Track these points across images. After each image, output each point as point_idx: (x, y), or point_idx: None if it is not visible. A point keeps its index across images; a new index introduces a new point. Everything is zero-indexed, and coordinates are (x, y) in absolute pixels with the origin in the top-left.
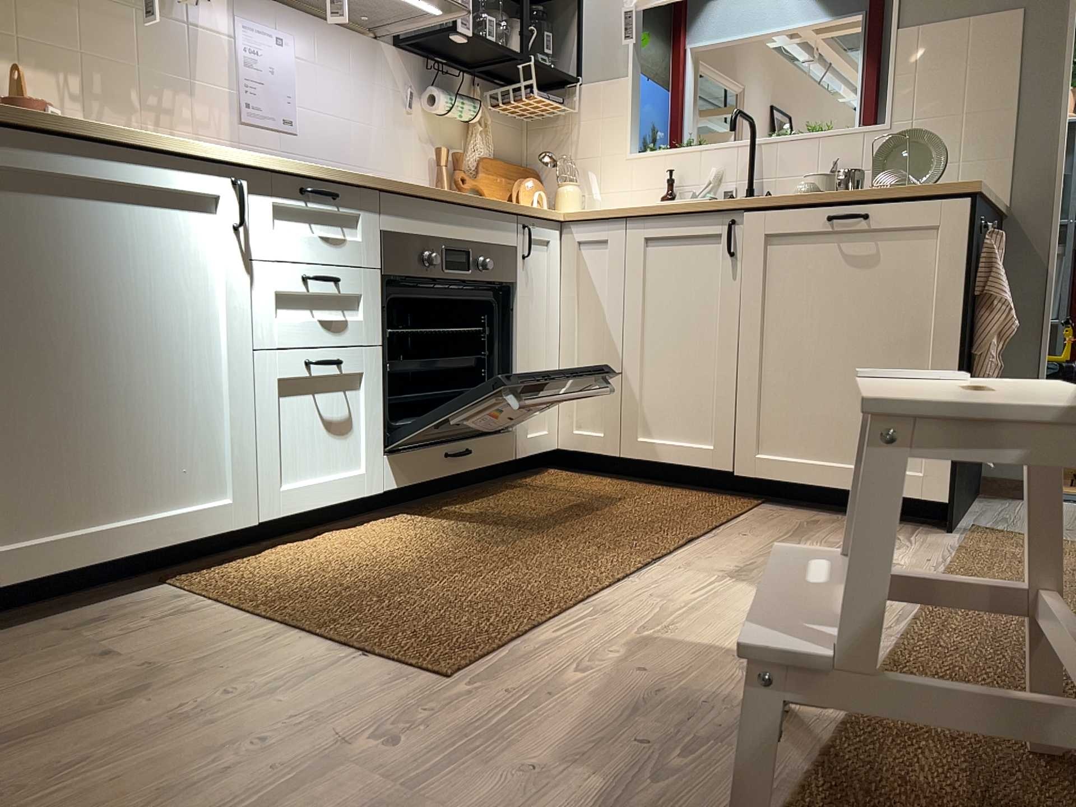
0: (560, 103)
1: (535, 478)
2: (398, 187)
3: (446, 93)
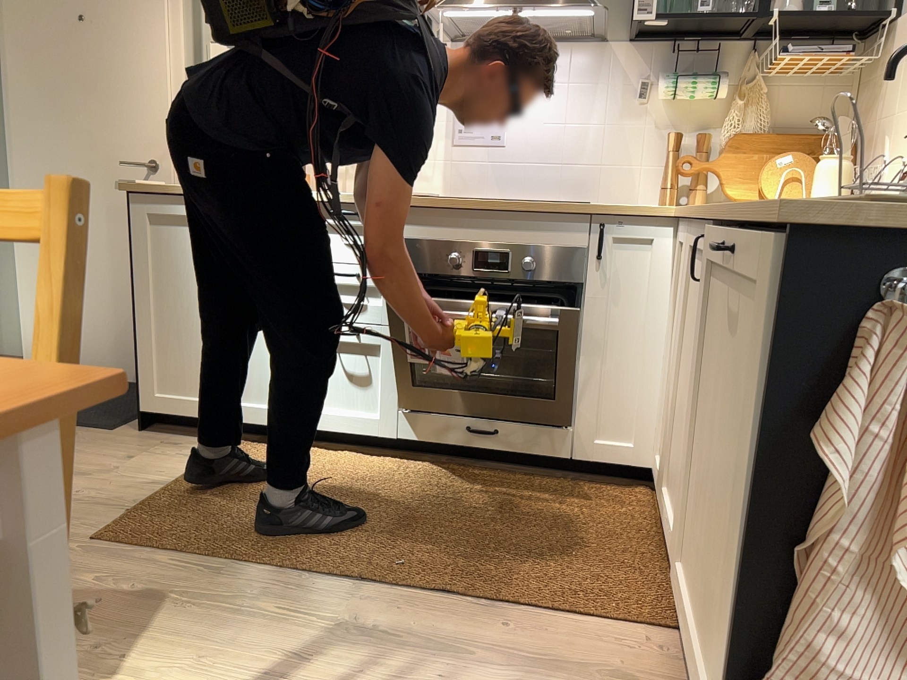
0: (845, 52)
1: (608, 489)
2: (417, 202)
3: (666, 76)
